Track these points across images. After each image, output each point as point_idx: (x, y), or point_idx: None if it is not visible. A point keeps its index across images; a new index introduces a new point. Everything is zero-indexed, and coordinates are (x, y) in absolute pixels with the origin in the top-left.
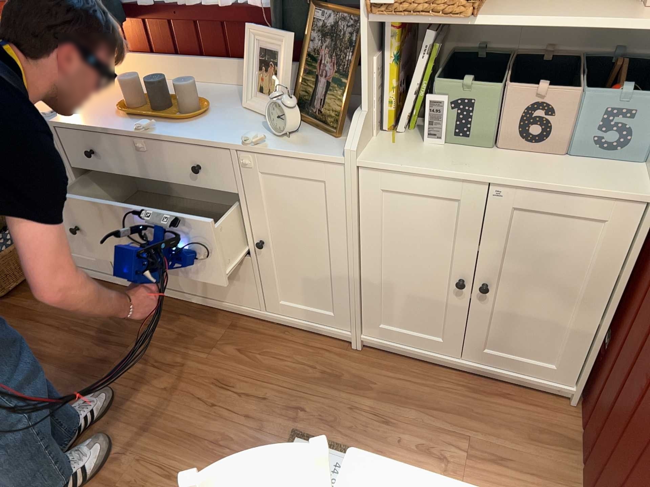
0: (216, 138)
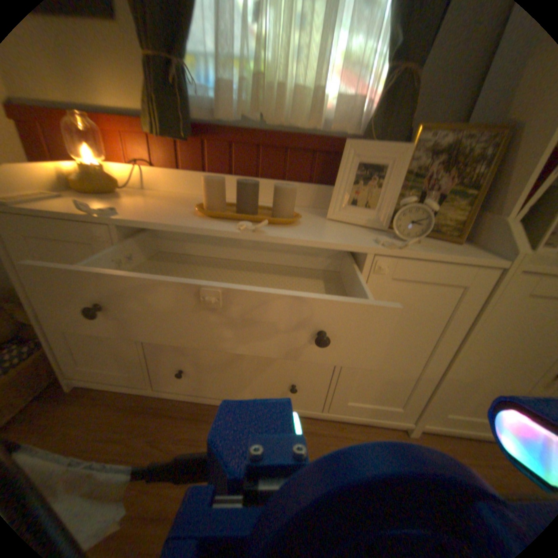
0: (340, 239)
